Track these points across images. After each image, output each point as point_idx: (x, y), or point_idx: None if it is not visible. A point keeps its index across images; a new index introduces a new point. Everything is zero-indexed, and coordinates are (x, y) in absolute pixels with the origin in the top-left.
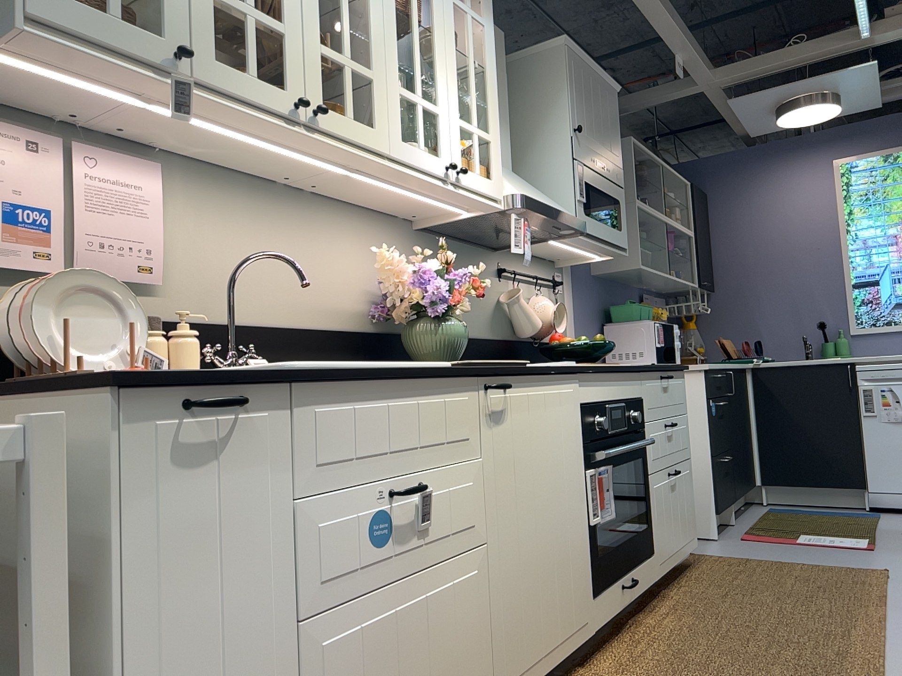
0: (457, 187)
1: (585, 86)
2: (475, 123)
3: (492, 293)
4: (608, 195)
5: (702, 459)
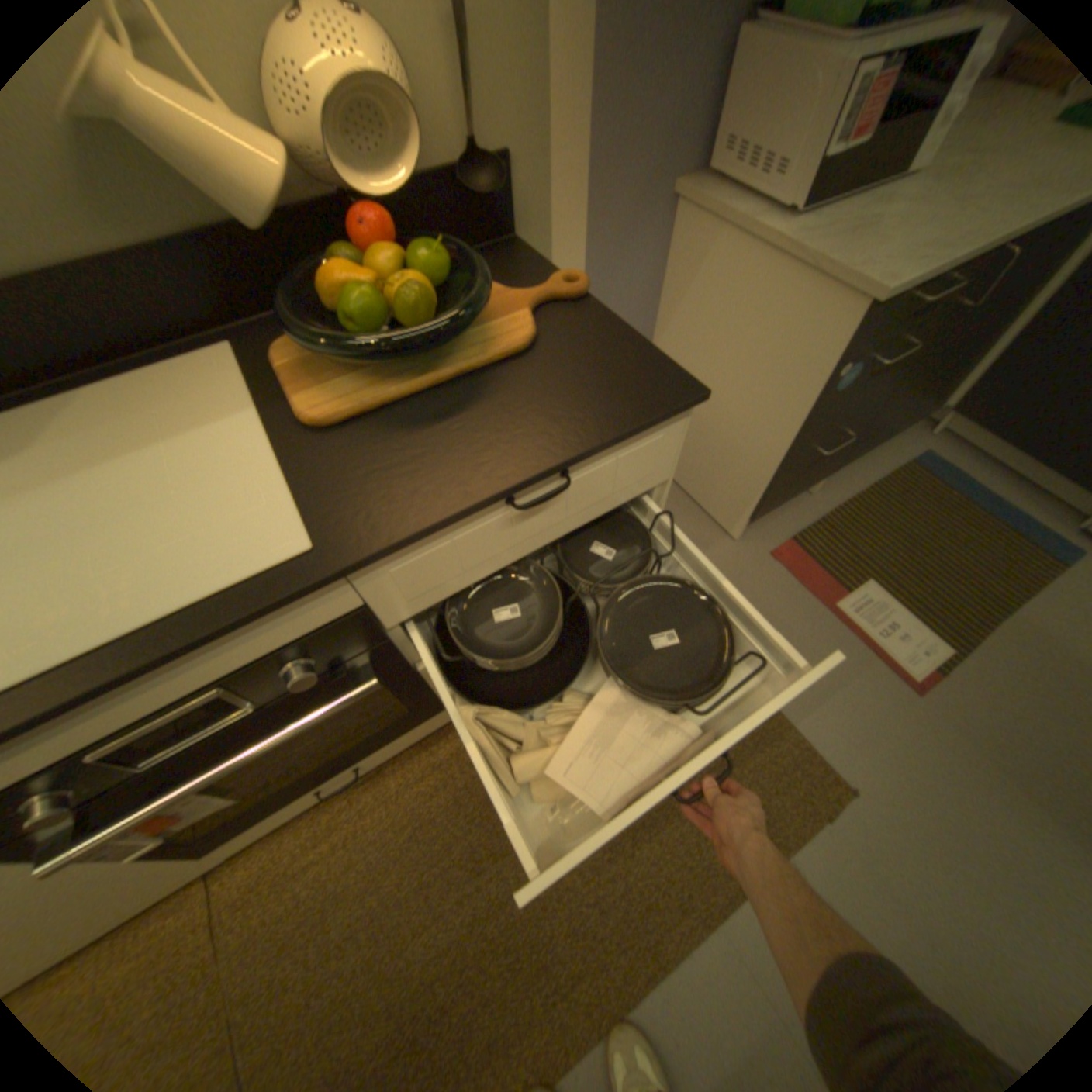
0: None
1: None
2: None
3: None
4: None
5: (768, 447)
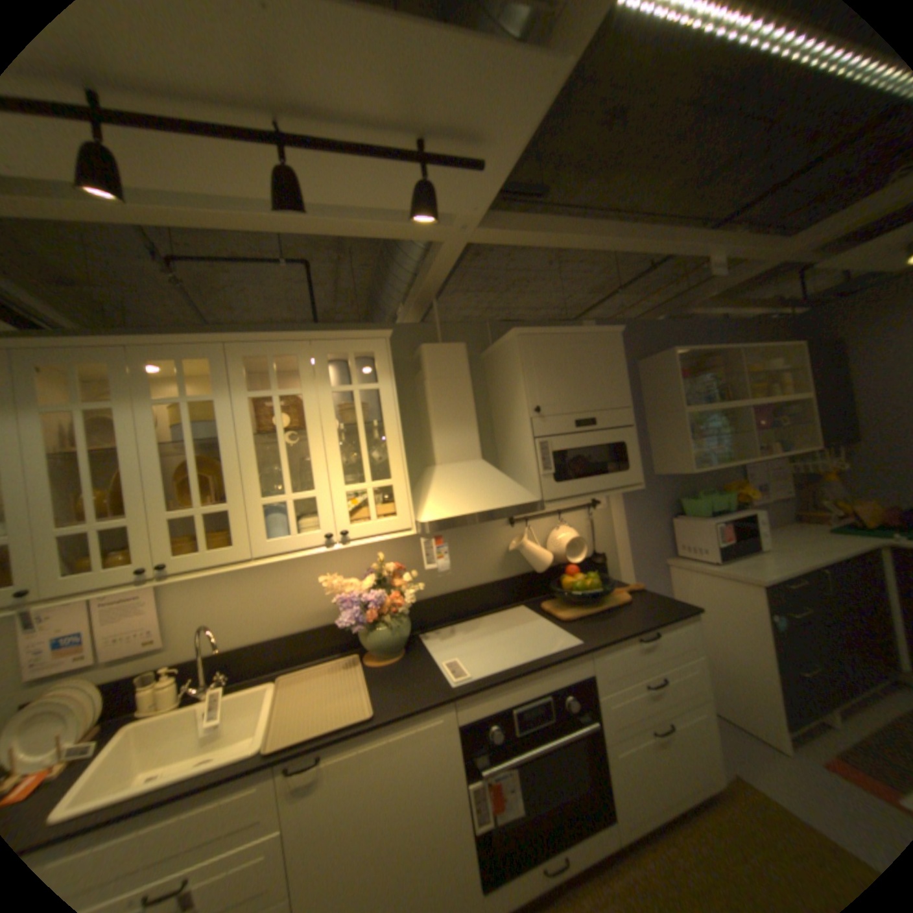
0: (348, 543)
1: (553, 358)
2: (368, 480)
3: (499, 542)
4: (601, 445)
5: (768, 673)
